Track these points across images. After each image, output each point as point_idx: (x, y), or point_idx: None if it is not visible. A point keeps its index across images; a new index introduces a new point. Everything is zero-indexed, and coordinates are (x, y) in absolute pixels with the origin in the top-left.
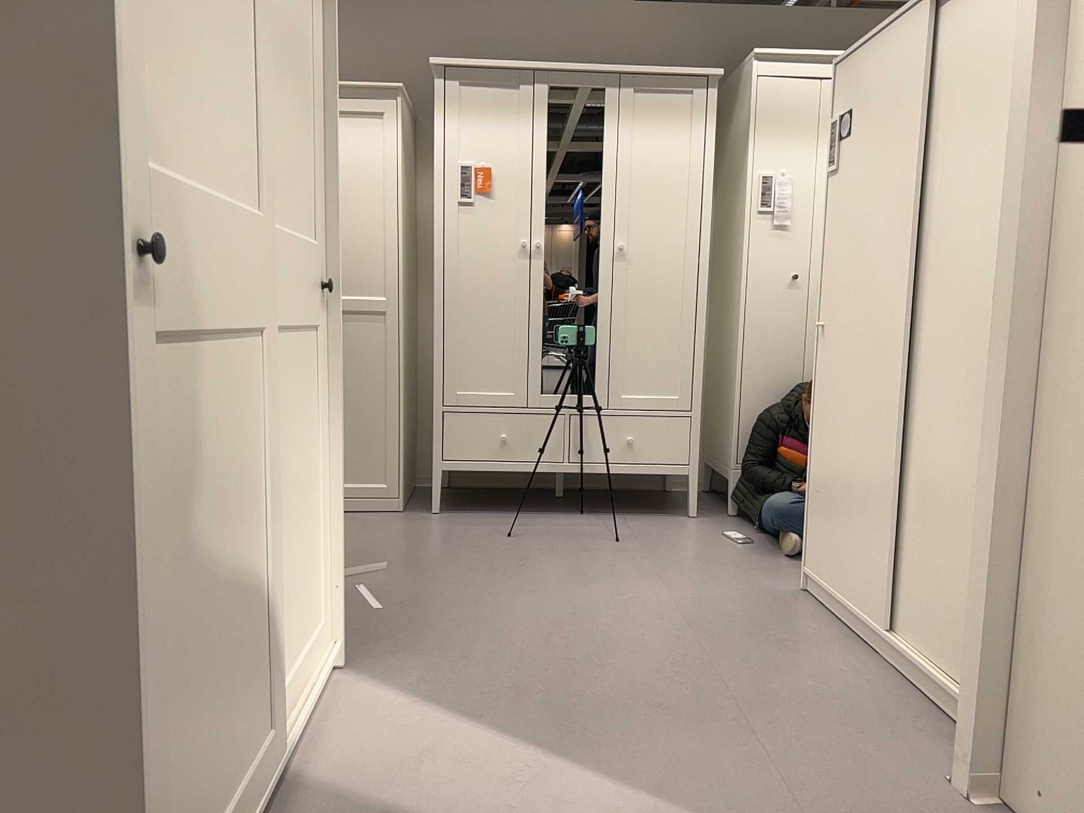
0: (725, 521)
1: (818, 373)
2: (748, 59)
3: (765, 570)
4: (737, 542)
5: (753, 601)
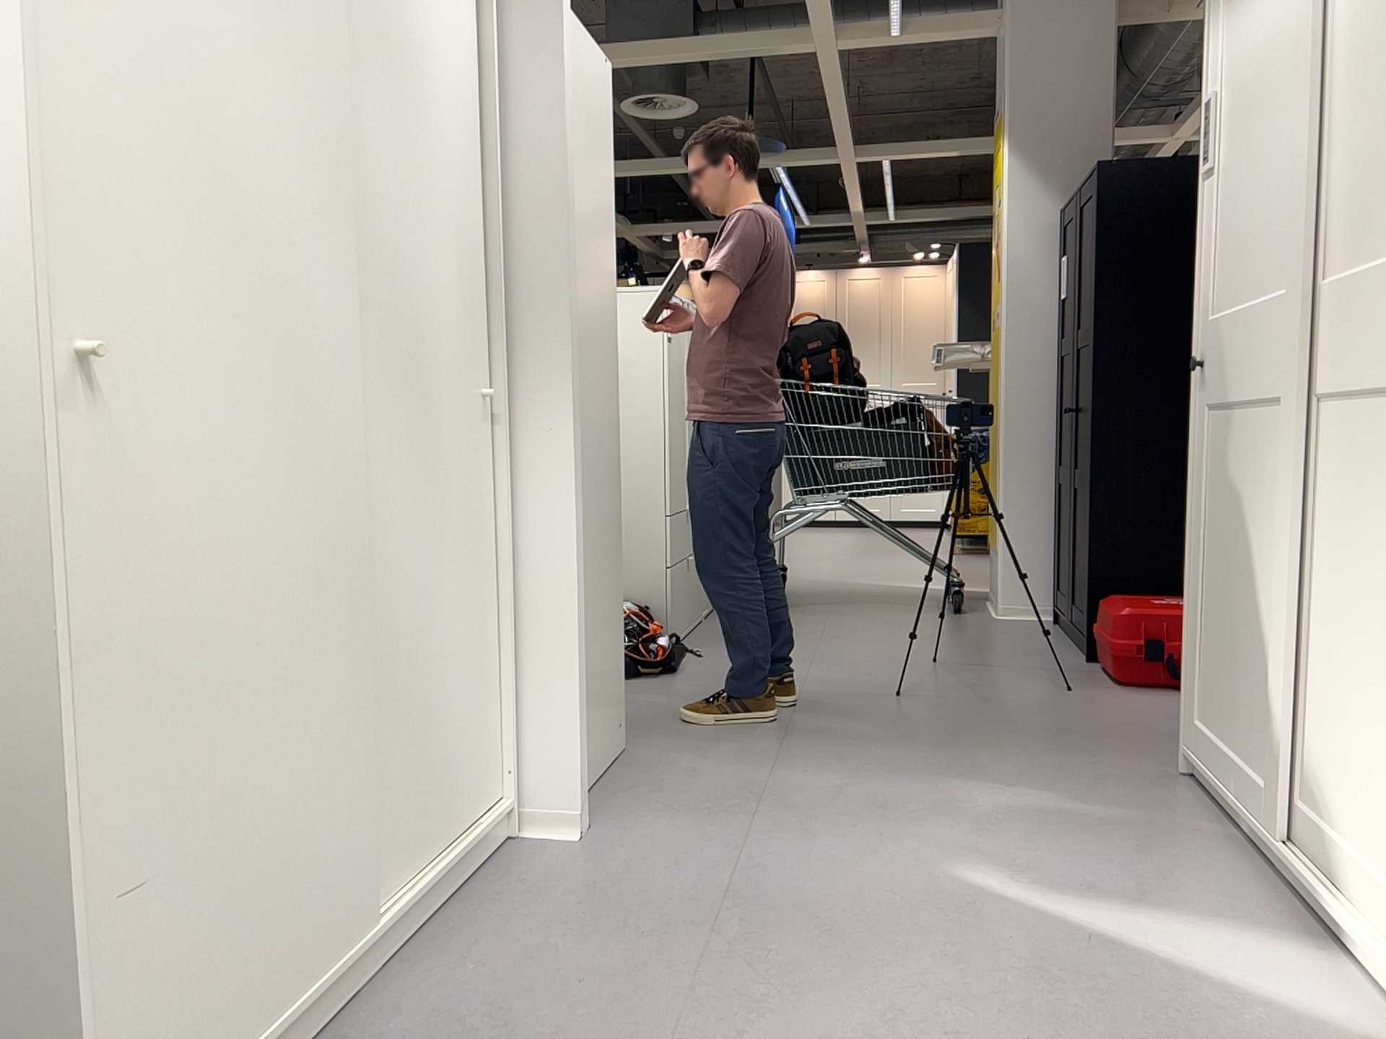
0: None
1: (73, 515)
2: None
3: None
4: None
5: None
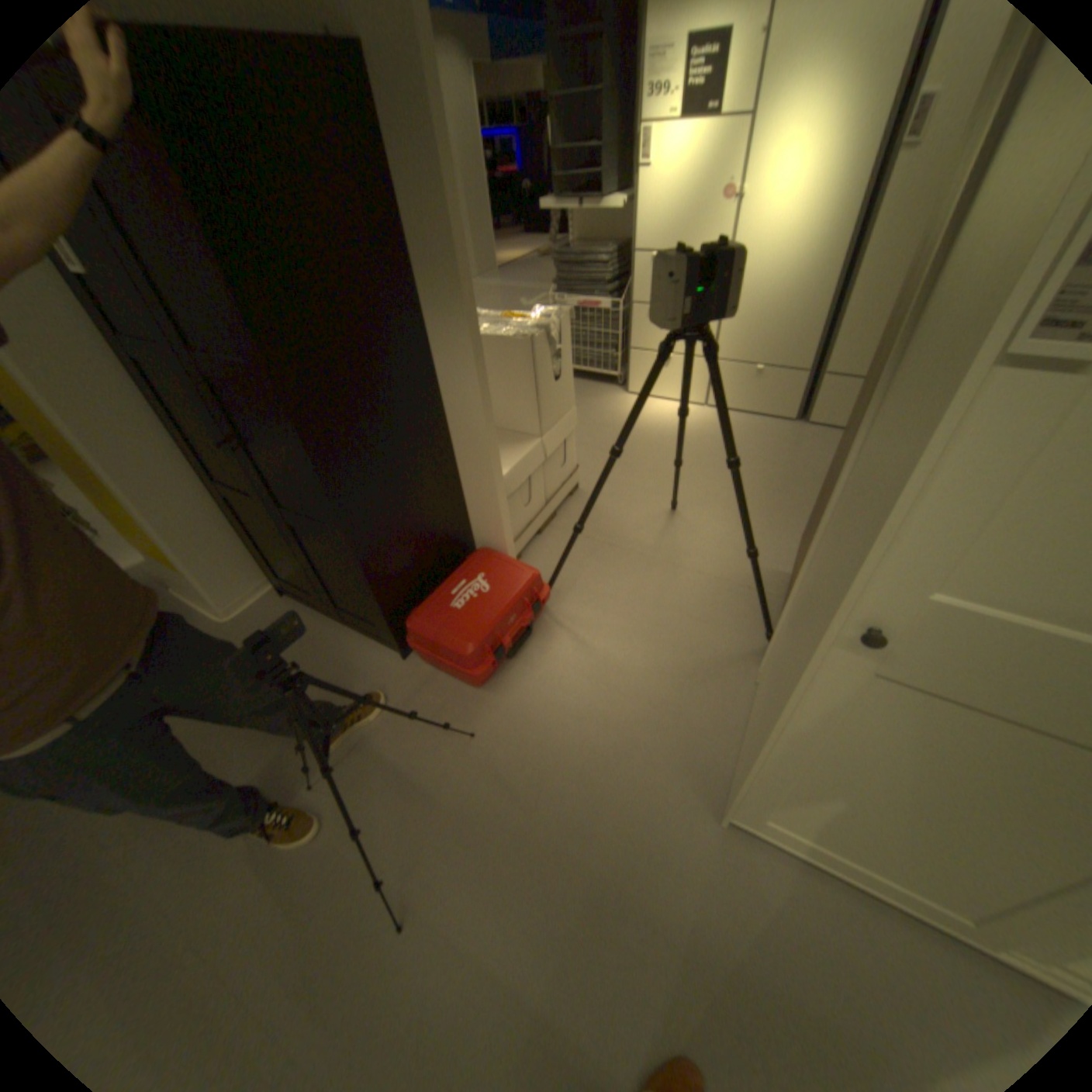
0: None
1: None
2: None
3: None
4: None
5: None
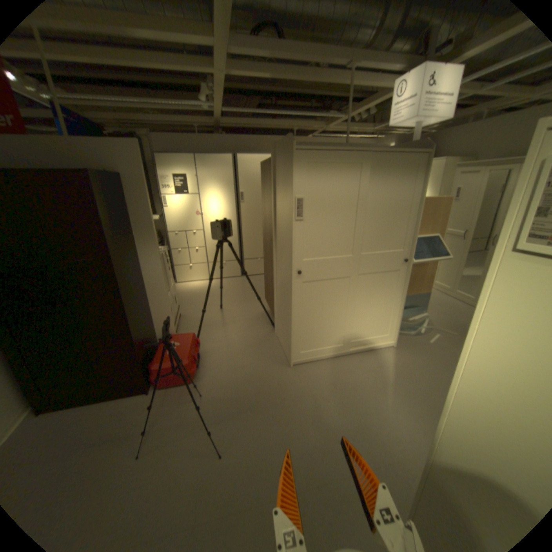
0: None
1: None
2: None
3: None
4: None
5: None
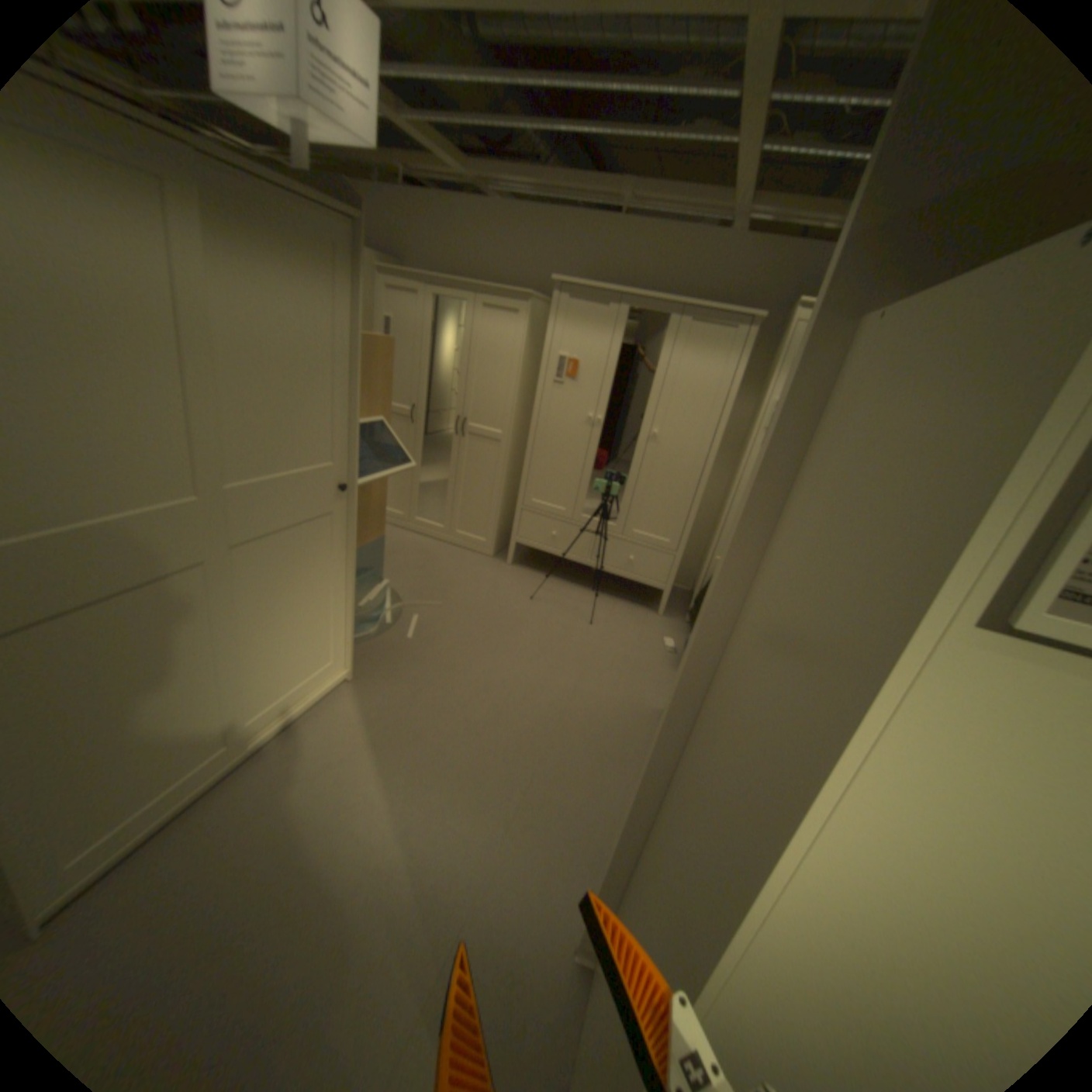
0: (678, 625)
1: None
2: (798, 304)
3: (658, 683)
4: (666, 649)
5: (624, 708)
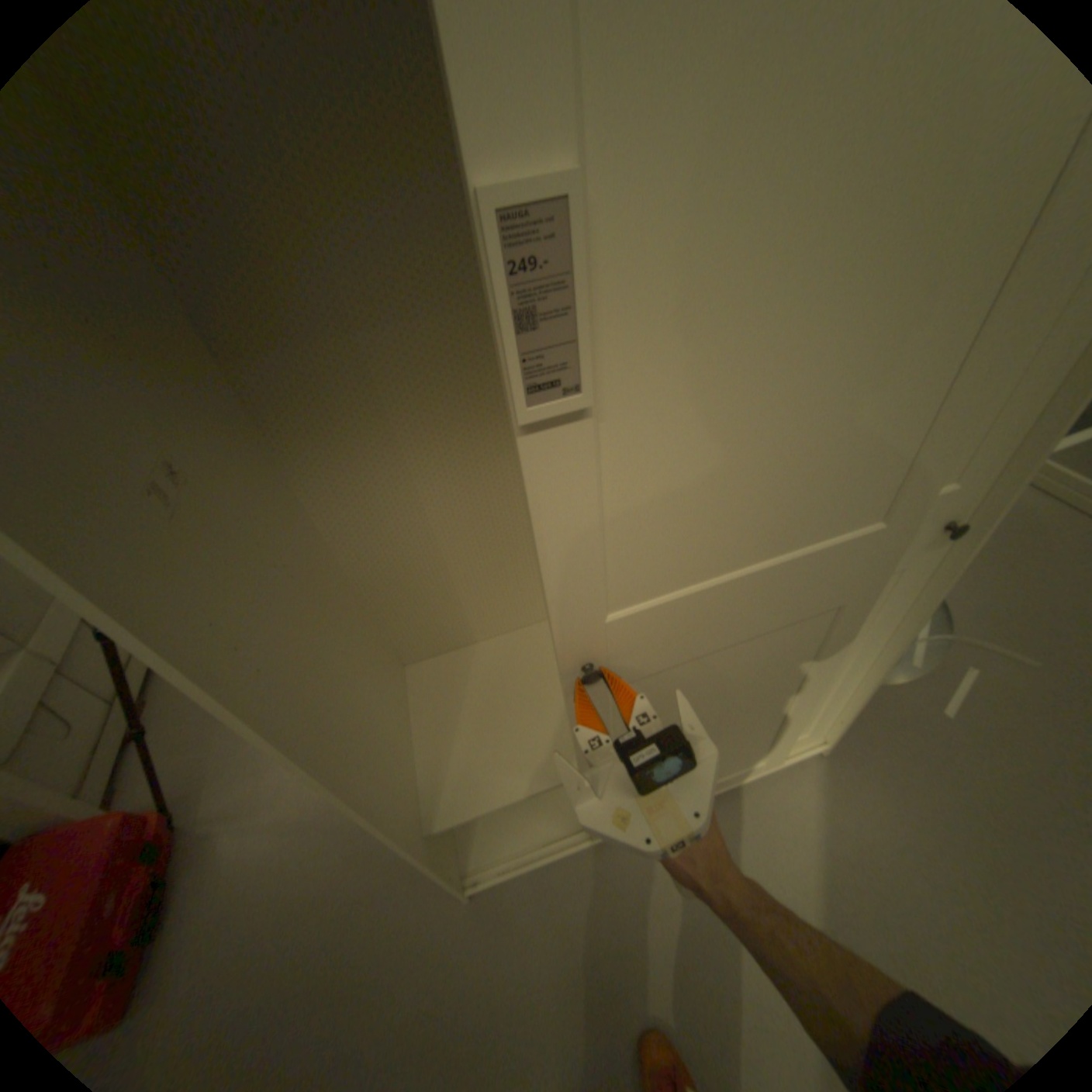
0: None
1: None
2: None
3: None
4: None
5: None
